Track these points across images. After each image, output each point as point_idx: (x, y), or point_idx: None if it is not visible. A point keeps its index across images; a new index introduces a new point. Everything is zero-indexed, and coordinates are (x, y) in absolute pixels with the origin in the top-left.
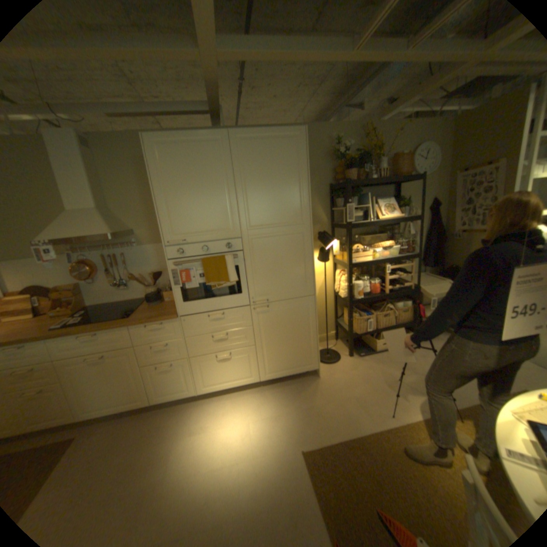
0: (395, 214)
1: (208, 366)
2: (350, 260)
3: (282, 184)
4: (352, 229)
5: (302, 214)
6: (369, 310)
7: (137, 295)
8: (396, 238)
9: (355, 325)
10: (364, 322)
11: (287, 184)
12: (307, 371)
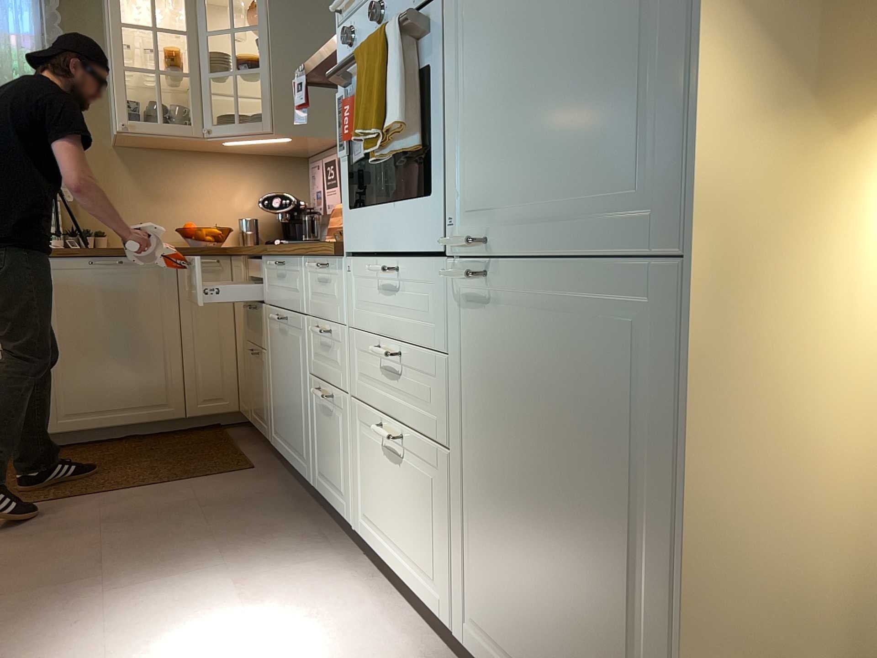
0: None
1: (373, 455)
2: None
3: None
4: None
5: None
6: None
7: None
8: None
9: None
10: None
11: None
12: None
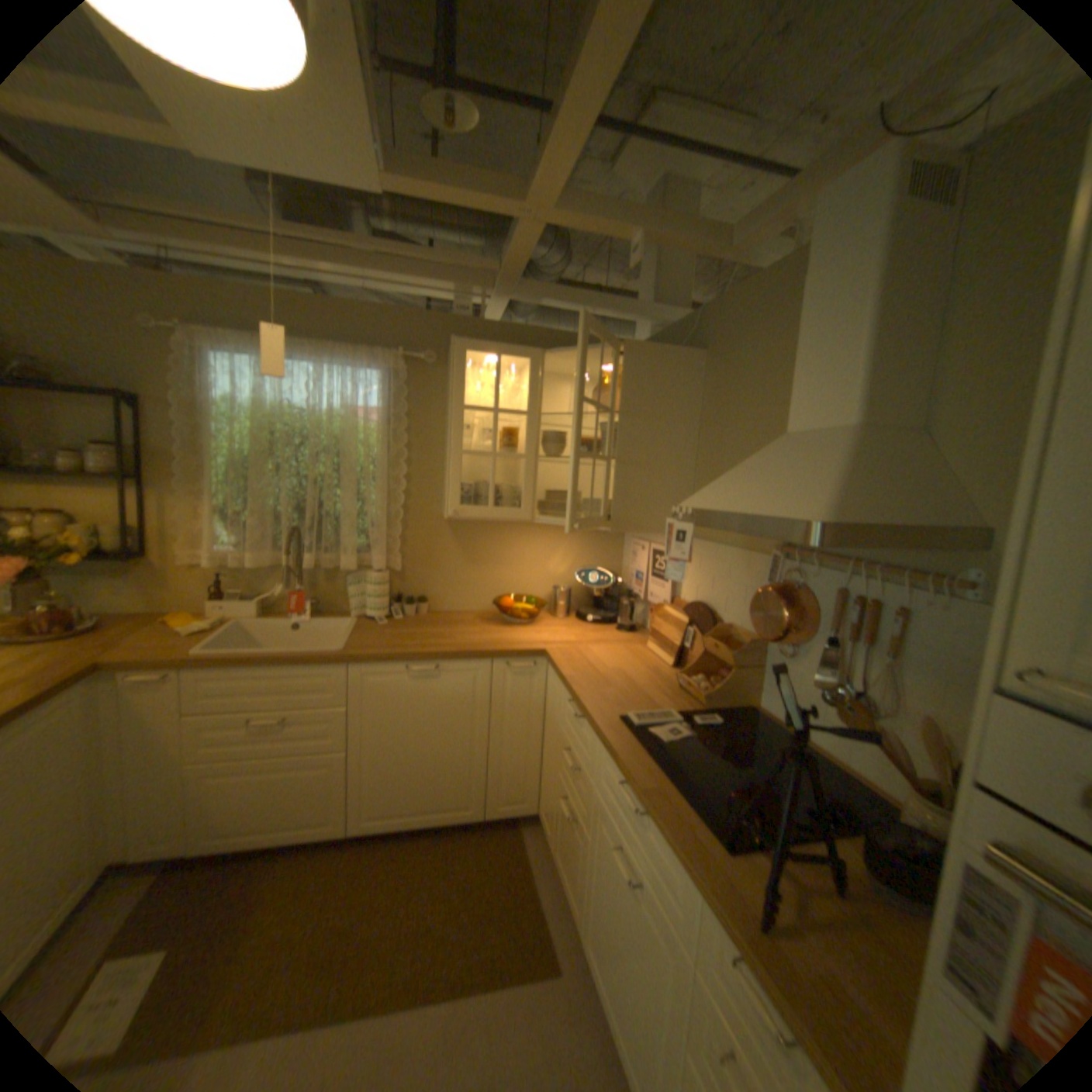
0: None
1: None
2: None
3: None
4: None
5: None
6: None
7: (896, 785)
8: None
9: None
10: None
11: None
12: None
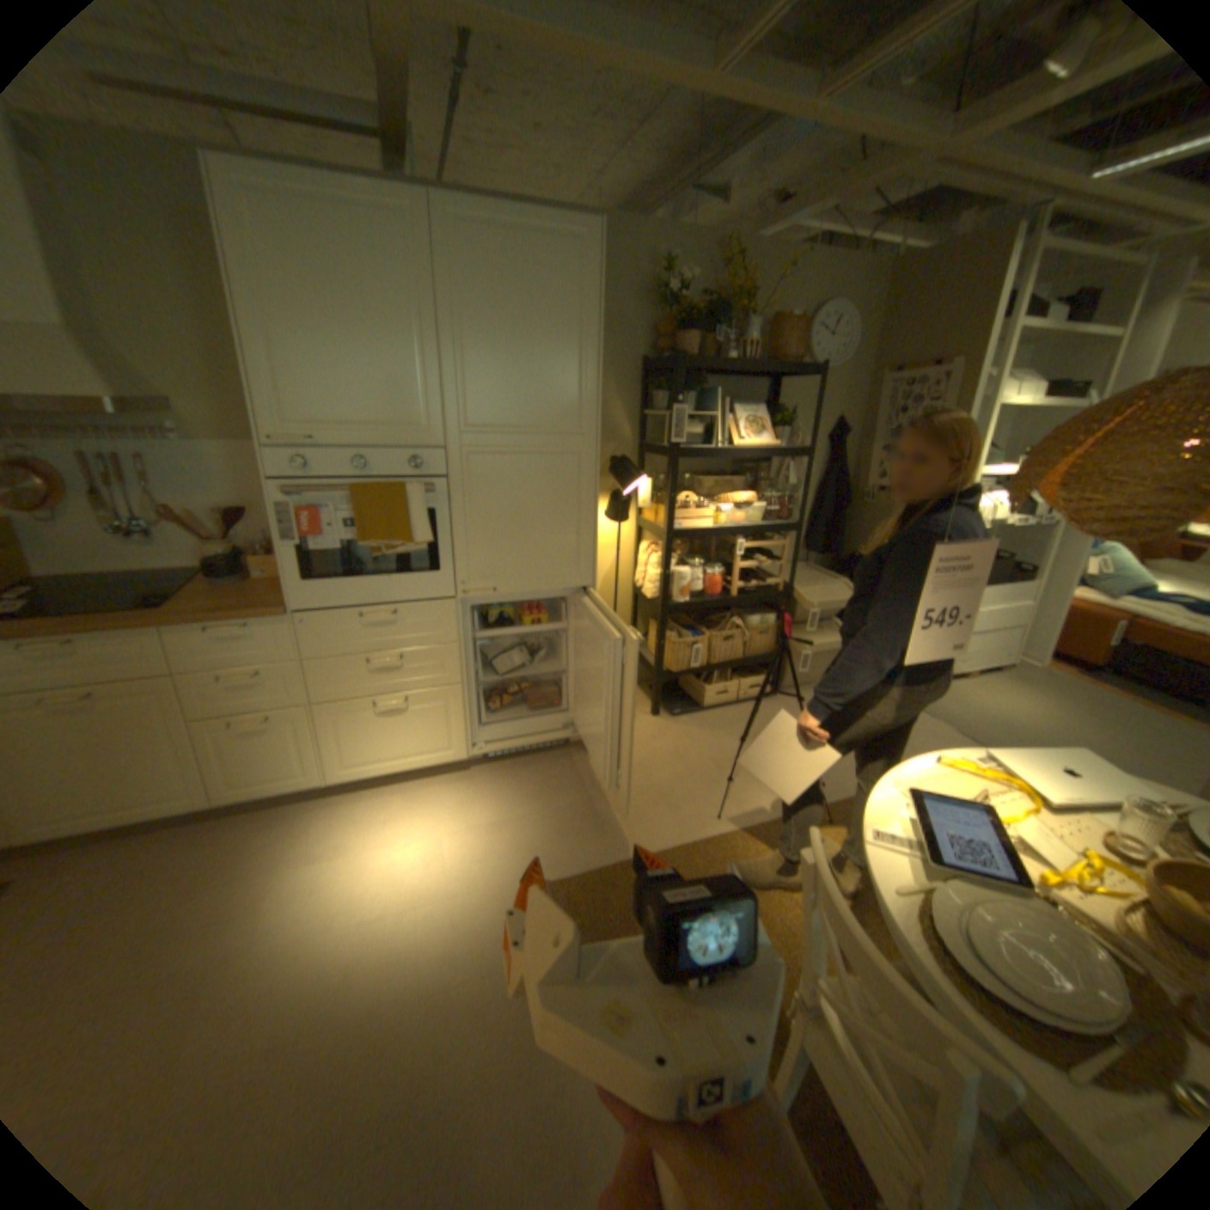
0: (763, 440)
1: (356, 725)
2: (670, 523)
3: (543, 342)
4: (680, 459)
5: (582, 415)
6: (698, 628)
7: (179, 560)
8: (762, 489)
9: (668, 655)
10: (685, 649)
11: (554, 343)
12: (567, 740)
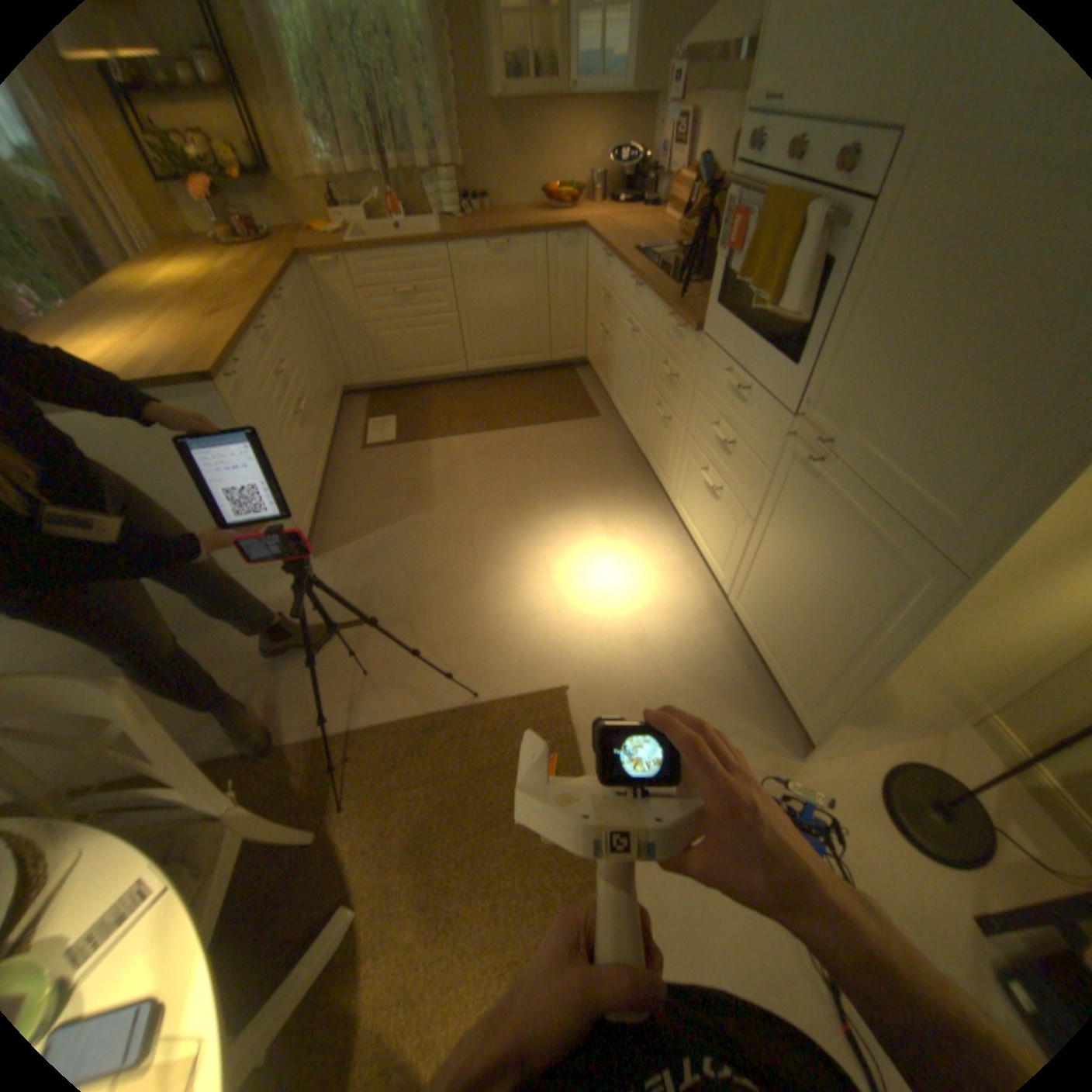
0: None
1: (692, 476)
2: None
3: None
4: None
5: None
6: None
7: None
8: None
9: None
10: None
11: None
12: (792, 713)
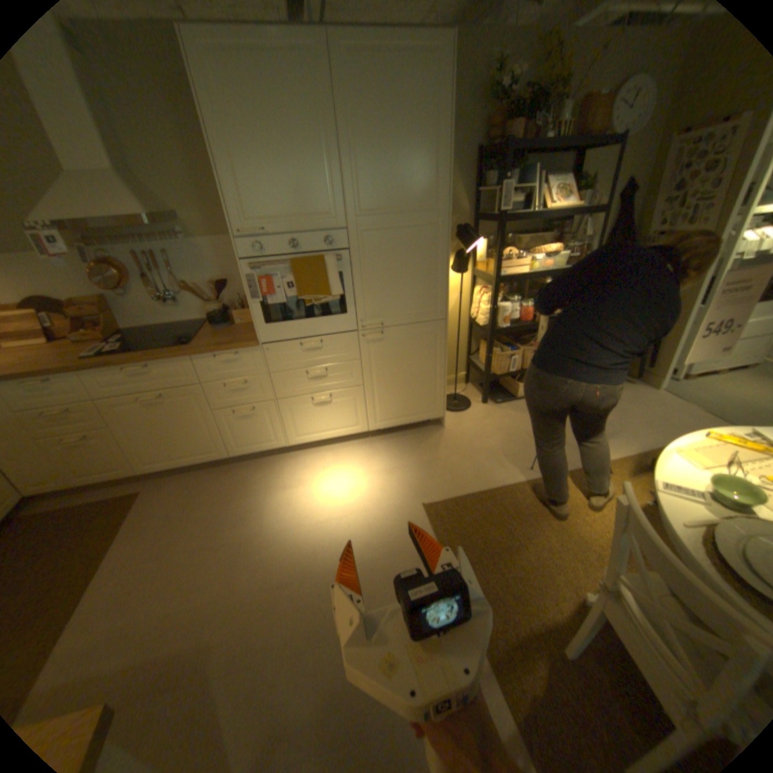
0: (570, 202)
1: (302, 411)
2: (498, 271)
3: (410, 141)
4: (506, 222)
5: (438, 195)
6: (514, 345)
7: (192, 315)
8: (565, 240)
9: (494, 364)
10: (506, 359)
11: (418, 141)
12: (429, 419)
